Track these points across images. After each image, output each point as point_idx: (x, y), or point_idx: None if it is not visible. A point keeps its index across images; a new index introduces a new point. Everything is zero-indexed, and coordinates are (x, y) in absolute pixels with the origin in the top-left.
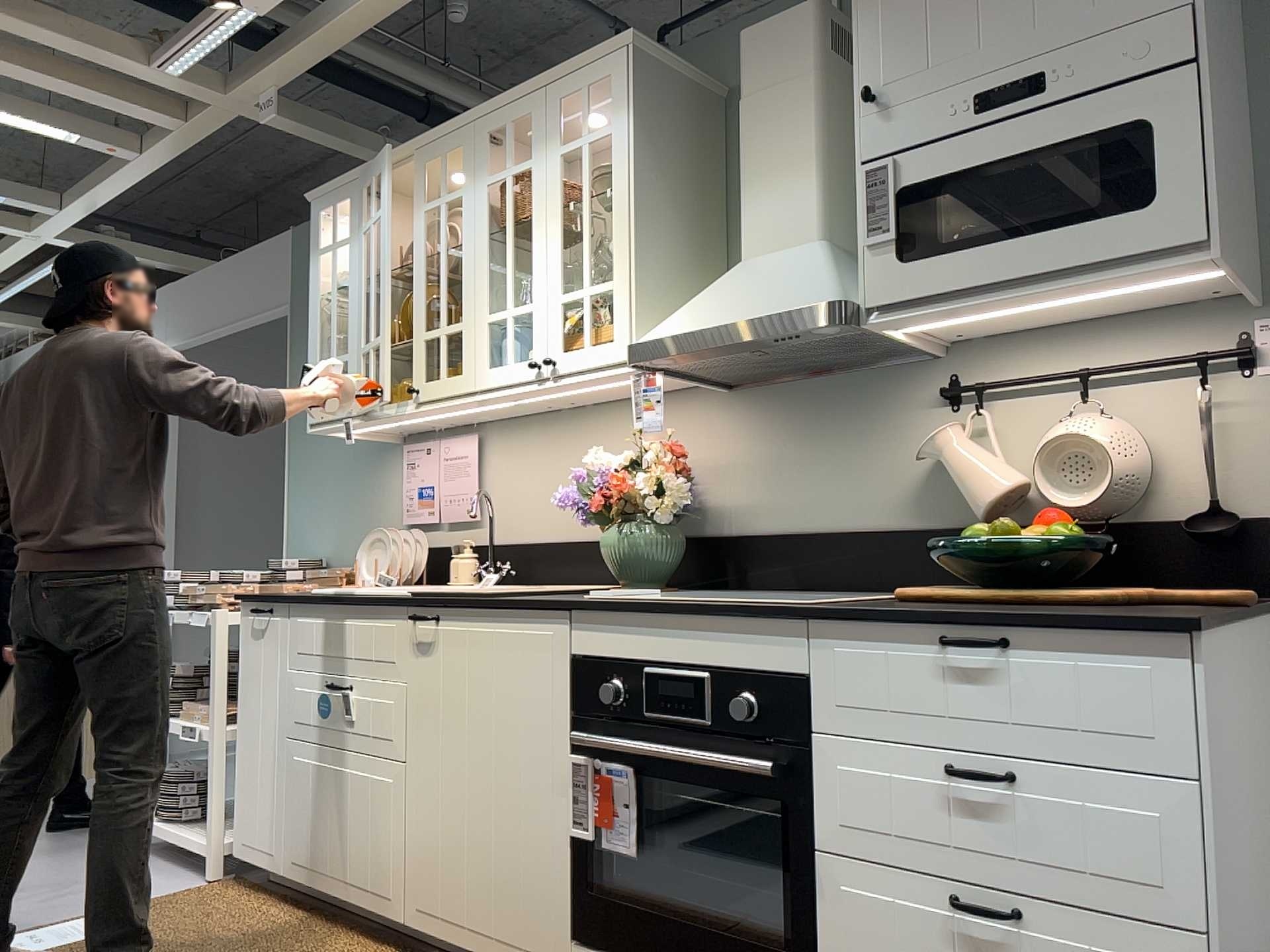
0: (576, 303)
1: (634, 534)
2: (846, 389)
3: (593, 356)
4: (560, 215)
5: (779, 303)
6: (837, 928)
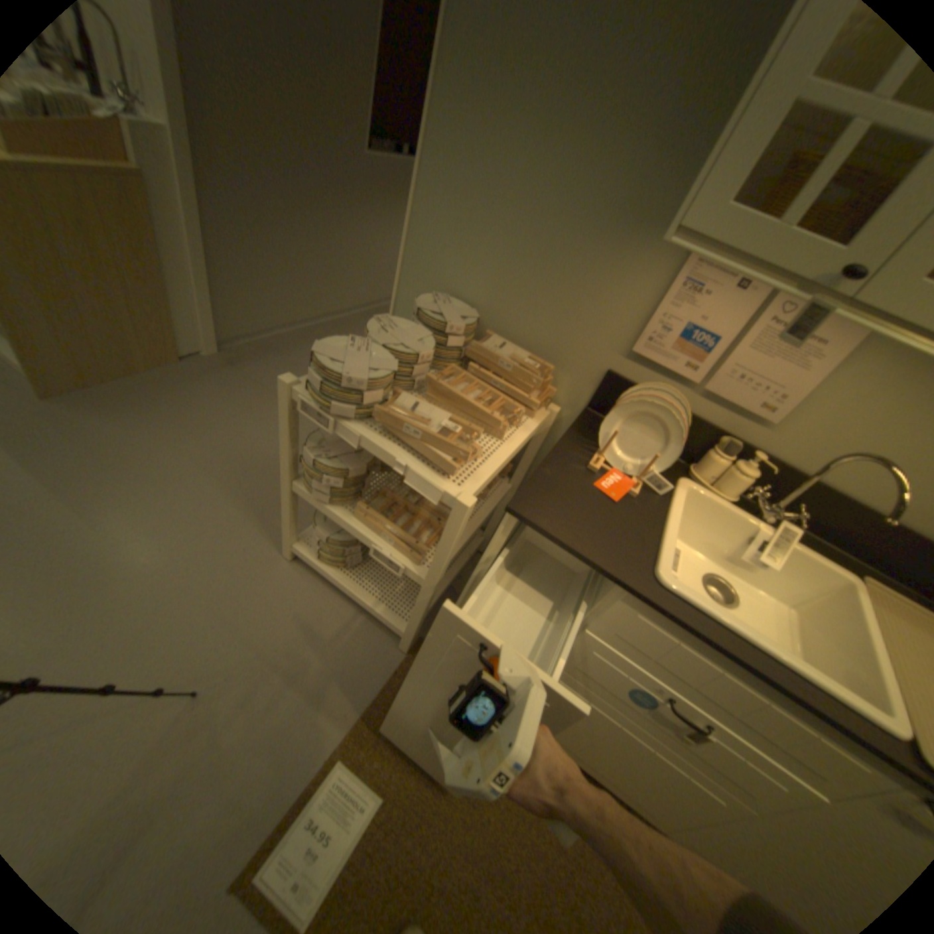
0: None
1: None
2: None
3: None
4: None
5: None
6: None
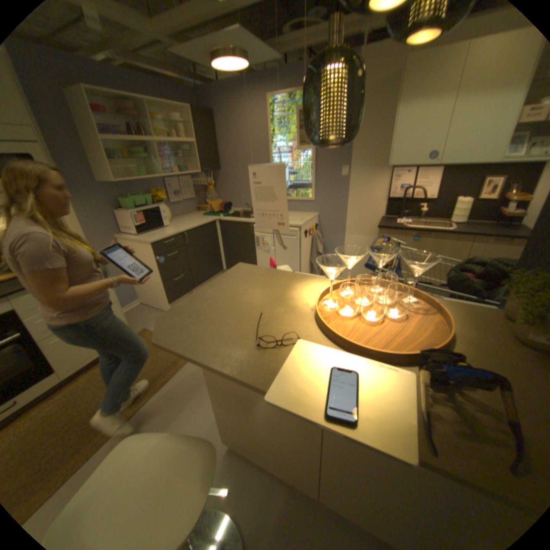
0: None
1: None
2: None
3: None
4: None
5: None
6: (51, 352)
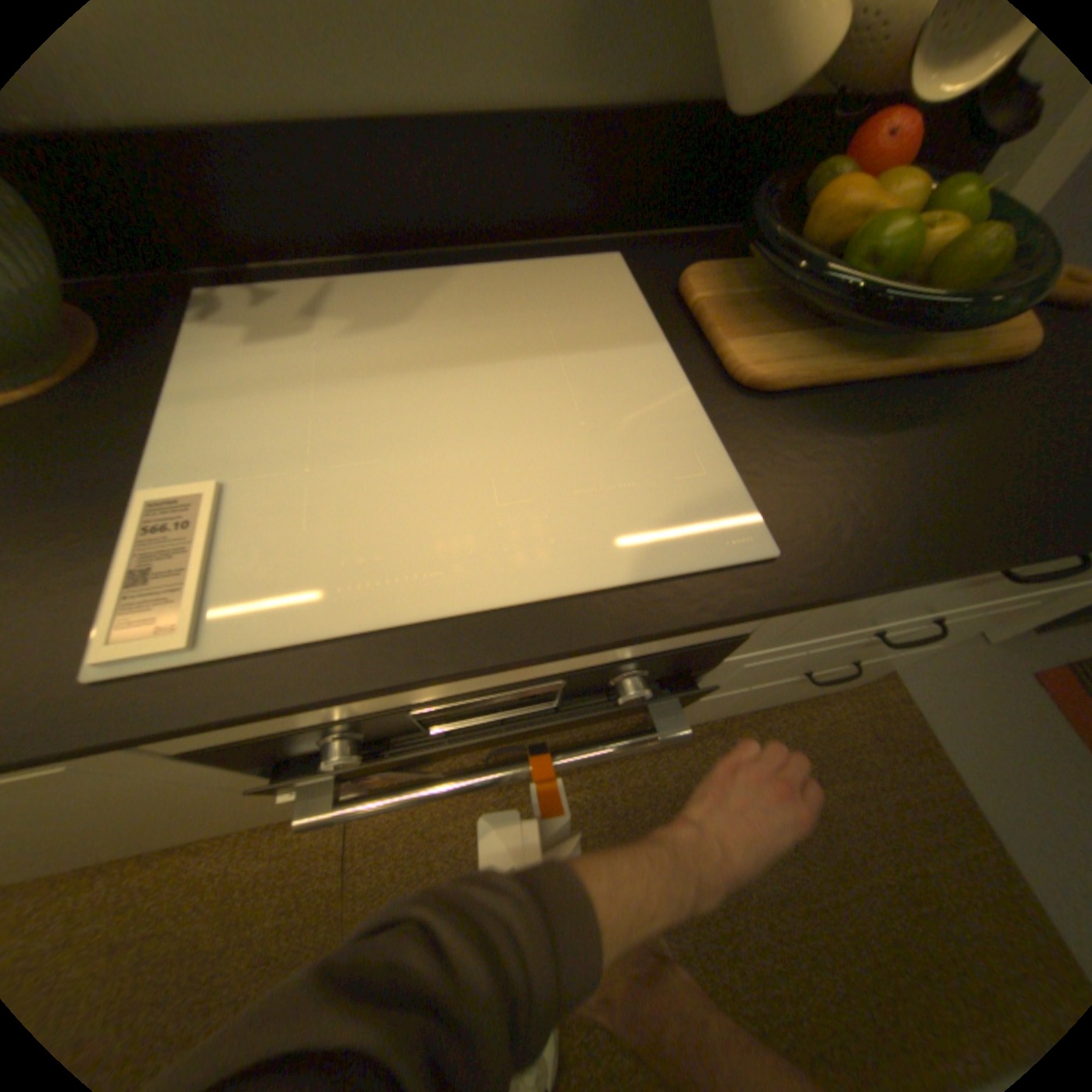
0: None
1: None
2: None
3: None
4: None
5: None
6: None
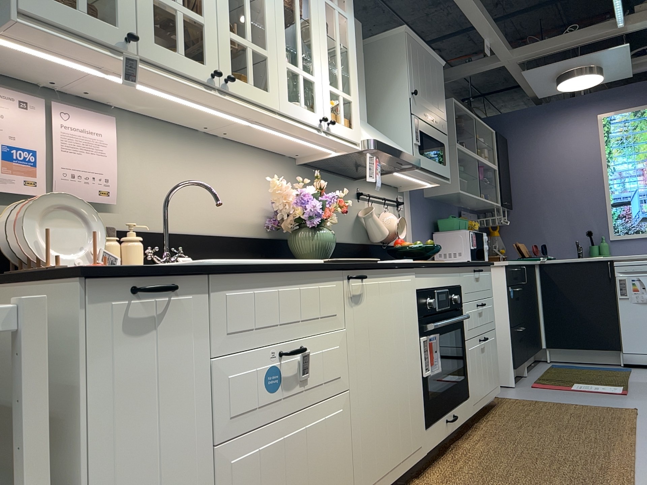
0: (334, 96)
1: (326, 234)
2: (335, 182)
3: (347, 132)
4: (327, 37)
5: (403, 150)
6: (469, 362)
